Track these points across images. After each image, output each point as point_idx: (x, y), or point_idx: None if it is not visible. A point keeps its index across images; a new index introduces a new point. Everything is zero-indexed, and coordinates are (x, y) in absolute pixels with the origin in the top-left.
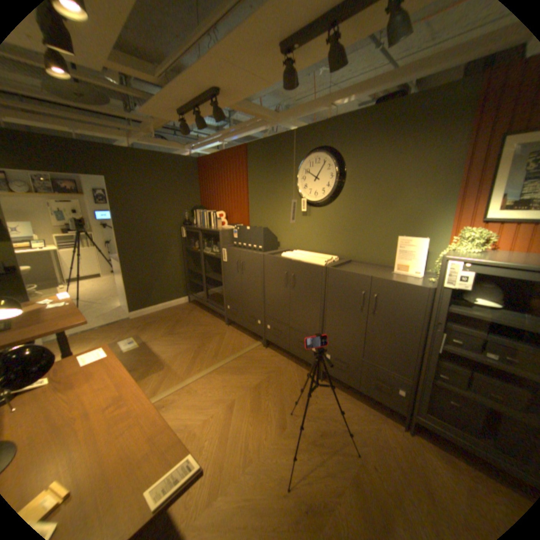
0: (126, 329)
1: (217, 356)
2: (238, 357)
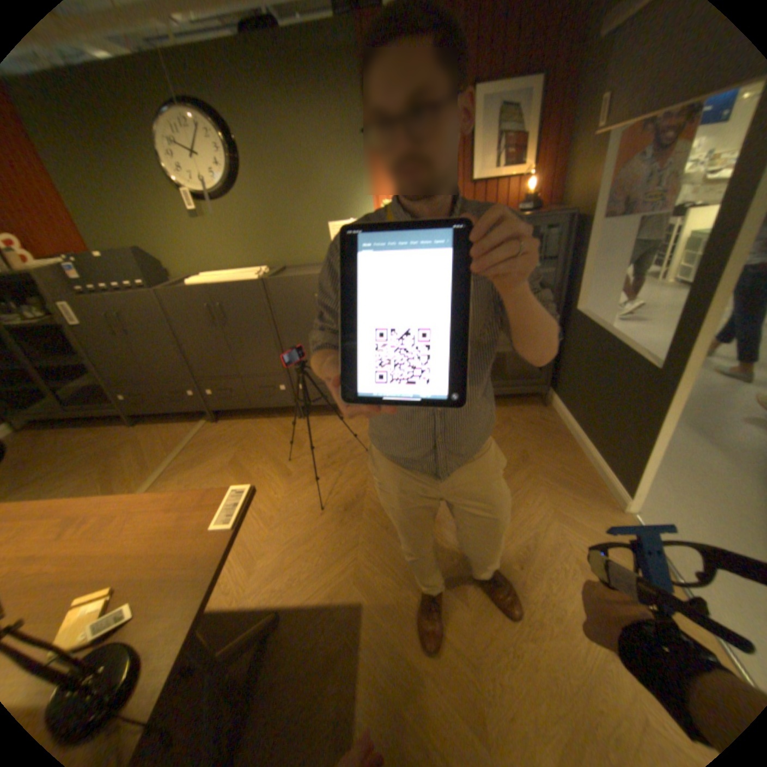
0: None
1: (148, 466)
2: (183, 450)
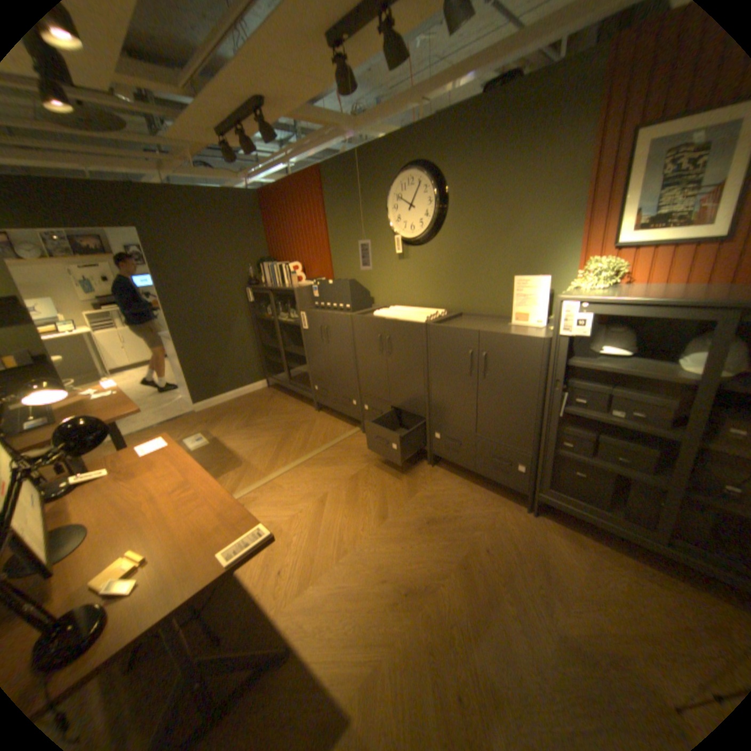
0: (191, 424)
1: (305, 447)
2: (330, 446)
